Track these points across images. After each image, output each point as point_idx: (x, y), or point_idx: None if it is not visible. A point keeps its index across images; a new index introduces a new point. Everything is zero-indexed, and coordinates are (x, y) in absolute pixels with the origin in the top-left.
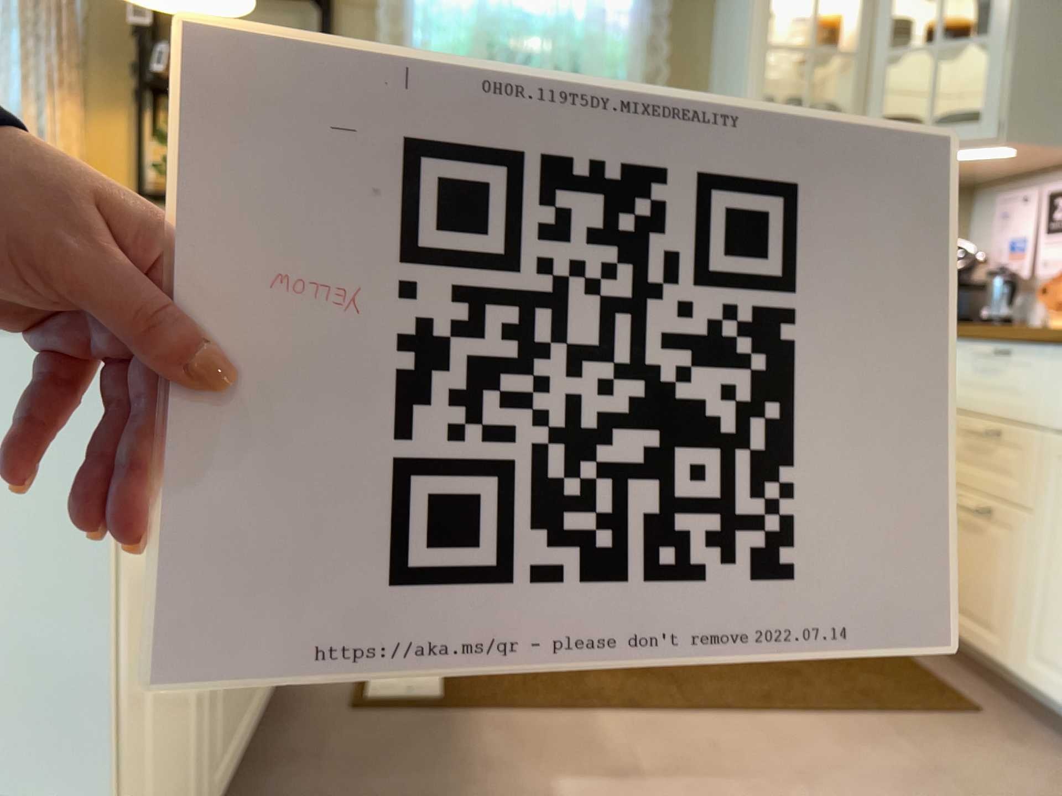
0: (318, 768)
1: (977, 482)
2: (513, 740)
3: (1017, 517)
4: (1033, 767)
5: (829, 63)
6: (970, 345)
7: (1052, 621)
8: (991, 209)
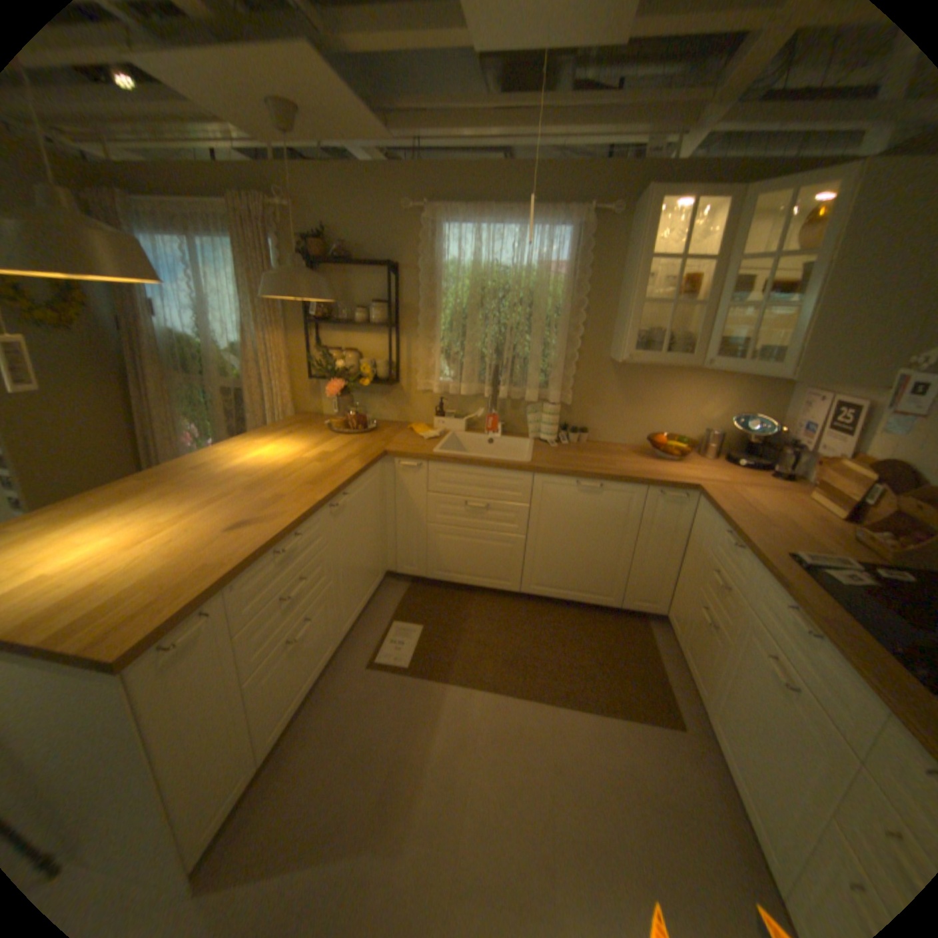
0: (340, 705)
1: (715, 605)
2: (430, 702)
3: (726, 640)
4: (692, 780)
5: (694, 299)
6: (727, 526)
7: (728, 706)
8: (803, 391)
